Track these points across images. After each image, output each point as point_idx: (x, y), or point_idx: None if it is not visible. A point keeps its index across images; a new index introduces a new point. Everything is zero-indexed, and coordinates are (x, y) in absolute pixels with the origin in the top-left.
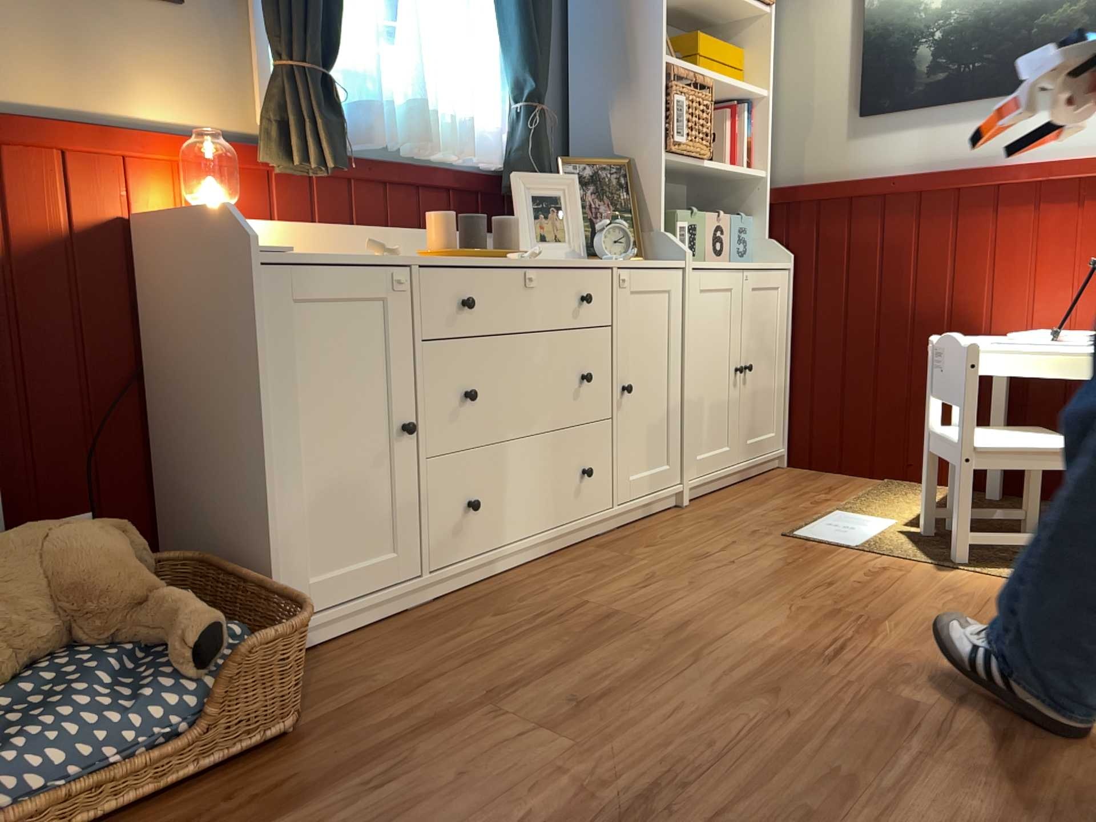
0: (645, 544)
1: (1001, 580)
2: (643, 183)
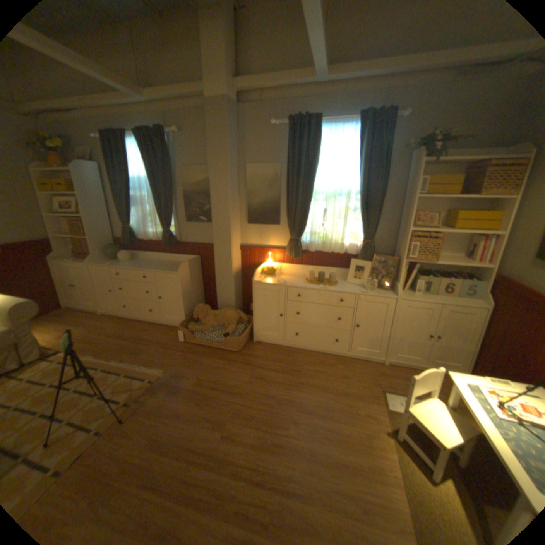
0: (346, 366)
1: (394, 453)
2: (400, 267)
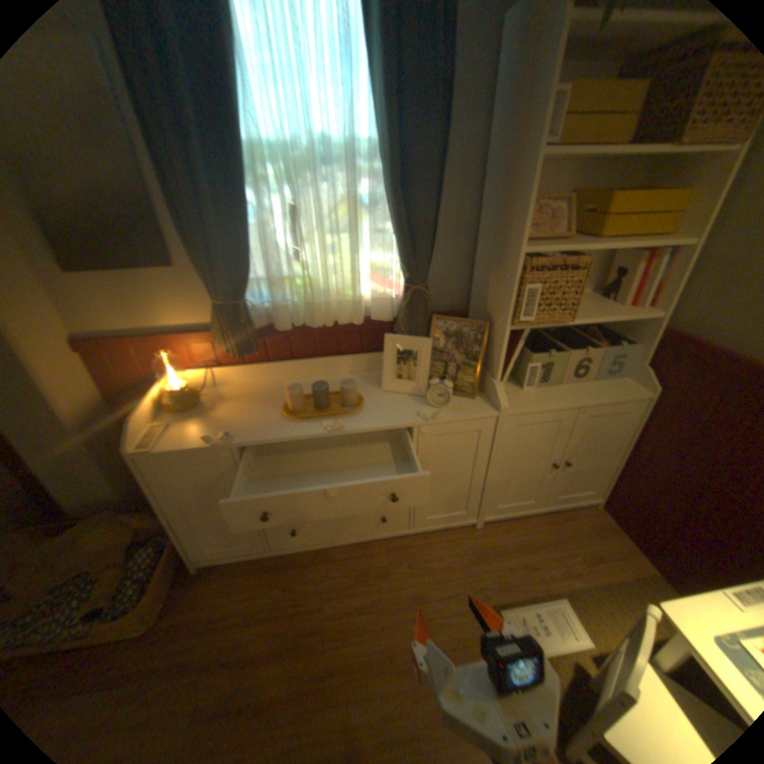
0: (410, 562)
1: None
2: (495, 342)
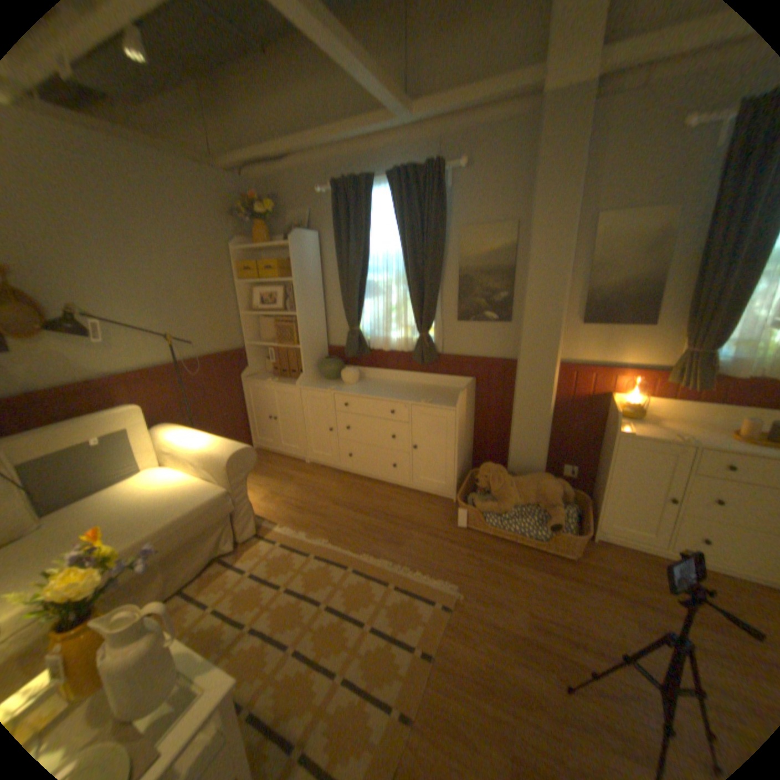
0: None
1: None
2: None
